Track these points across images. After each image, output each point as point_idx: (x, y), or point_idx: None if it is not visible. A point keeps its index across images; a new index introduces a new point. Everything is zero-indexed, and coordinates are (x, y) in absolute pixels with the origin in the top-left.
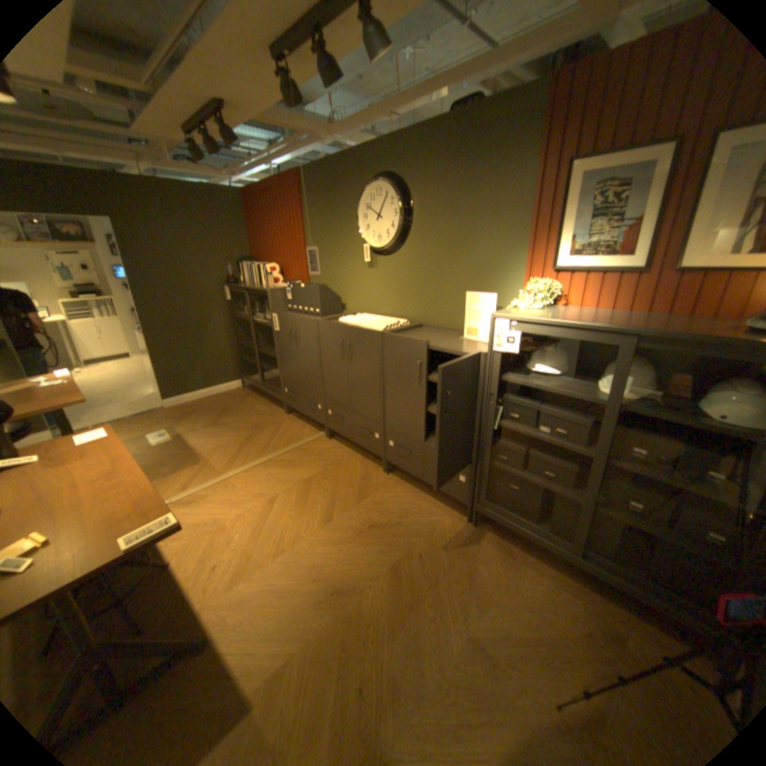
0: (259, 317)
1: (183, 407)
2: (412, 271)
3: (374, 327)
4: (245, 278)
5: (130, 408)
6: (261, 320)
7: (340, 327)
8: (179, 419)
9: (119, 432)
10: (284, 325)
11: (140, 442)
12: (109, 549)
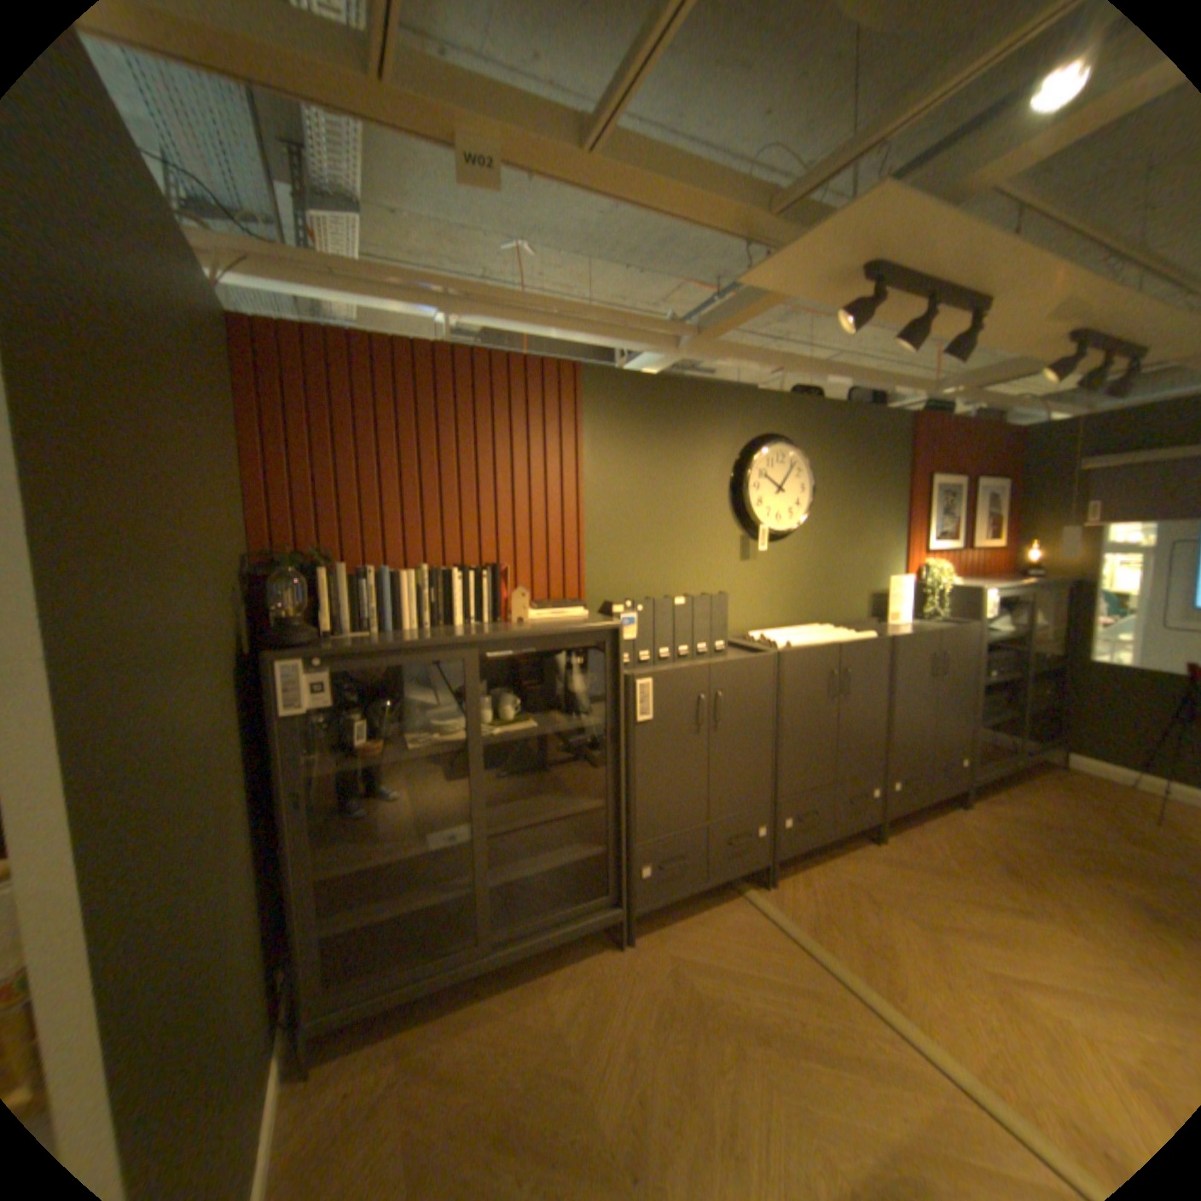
0: (455, 730)
1: None
2: (809, 561)
3: (862, 635)
4: (343, 616)
5: None
6: (495, 730)
7: (831, 649)
8: None
9: None
10: (678, 695)
11: None
12: None
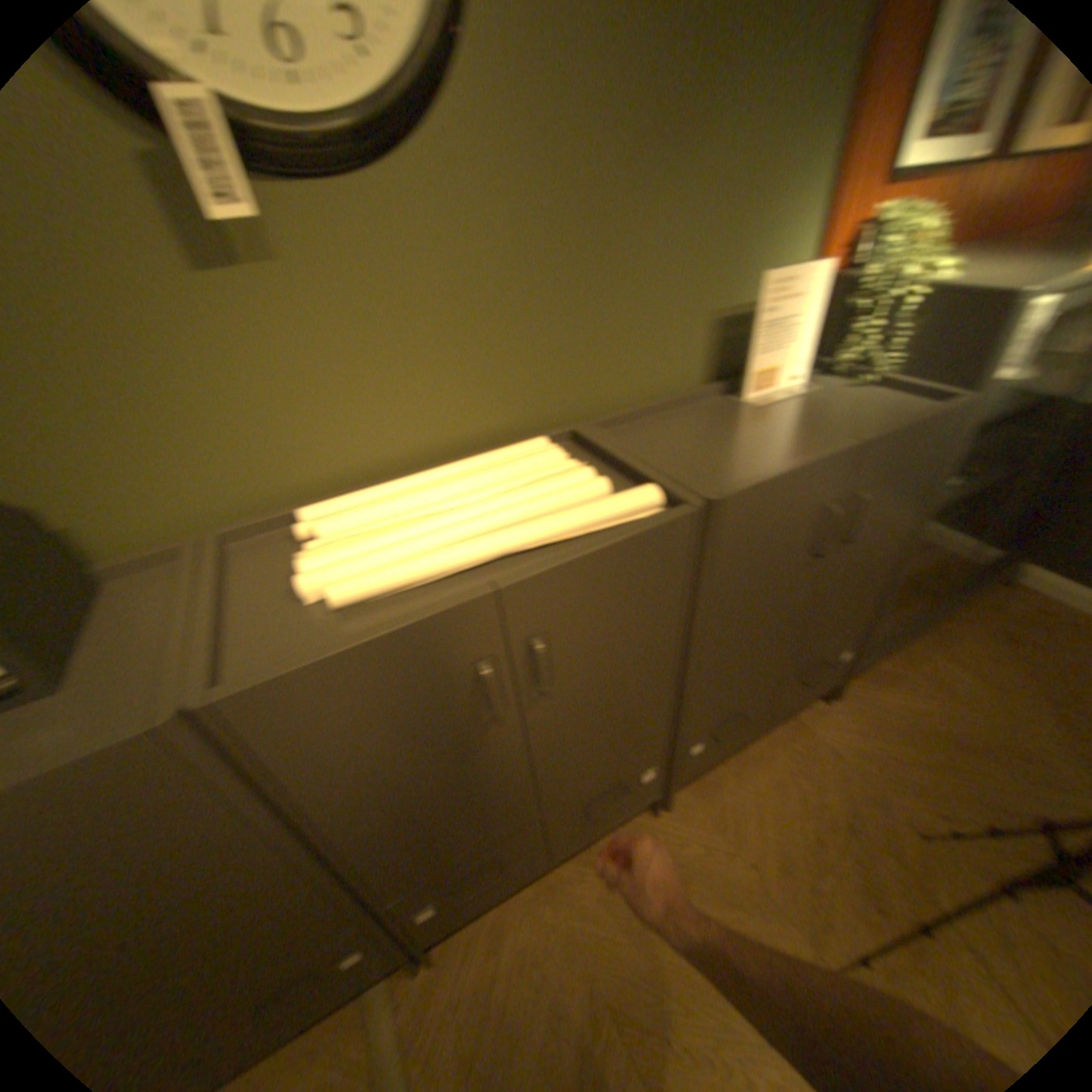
0: None
1: None
2: (509, 240)
3: (613, 505)
4: None
5: None
6: None
7: (455, 614)
8: None
9: None
10: None
11: None
12: None
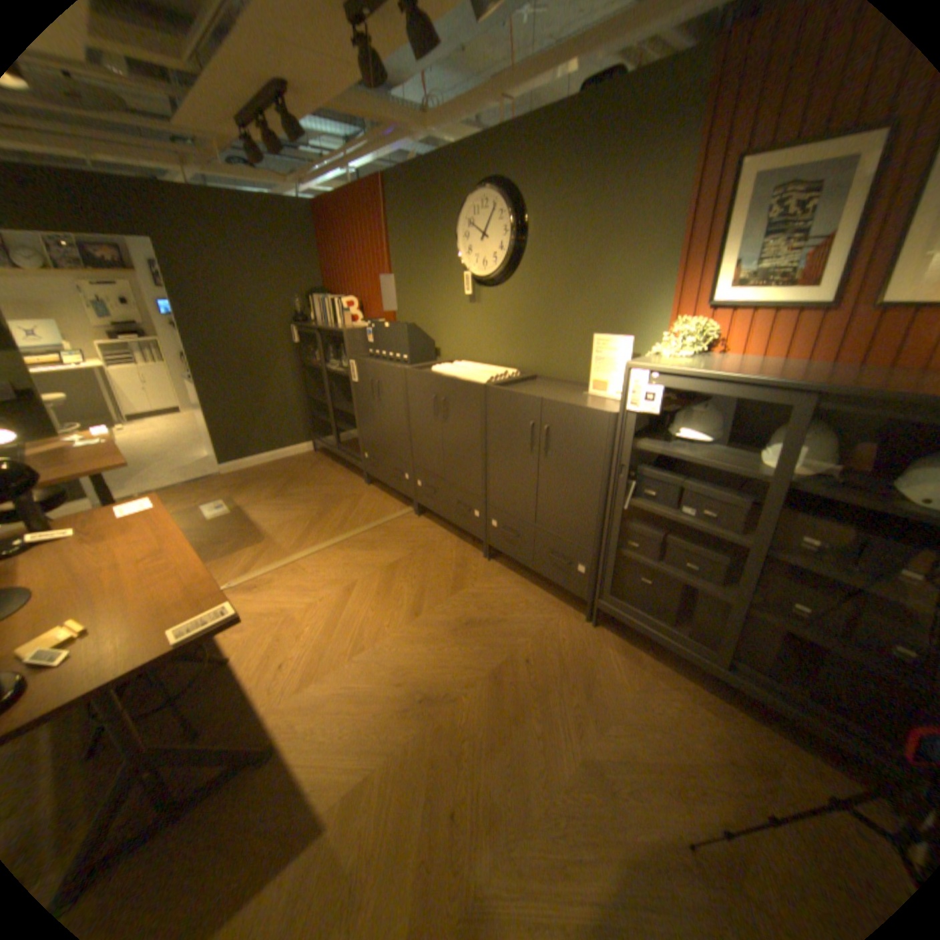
0: (334, 365)
1: (243, 474)
2: (525, 307)
3: (476, 378)
4: (316, 315)
5: (181, 474)
6: (335, 368)
7: (433, 377)
8: (239, 488)
9: (169, 503)
10: (364, 375)
11: (193, 514)
12: (156, 642)
